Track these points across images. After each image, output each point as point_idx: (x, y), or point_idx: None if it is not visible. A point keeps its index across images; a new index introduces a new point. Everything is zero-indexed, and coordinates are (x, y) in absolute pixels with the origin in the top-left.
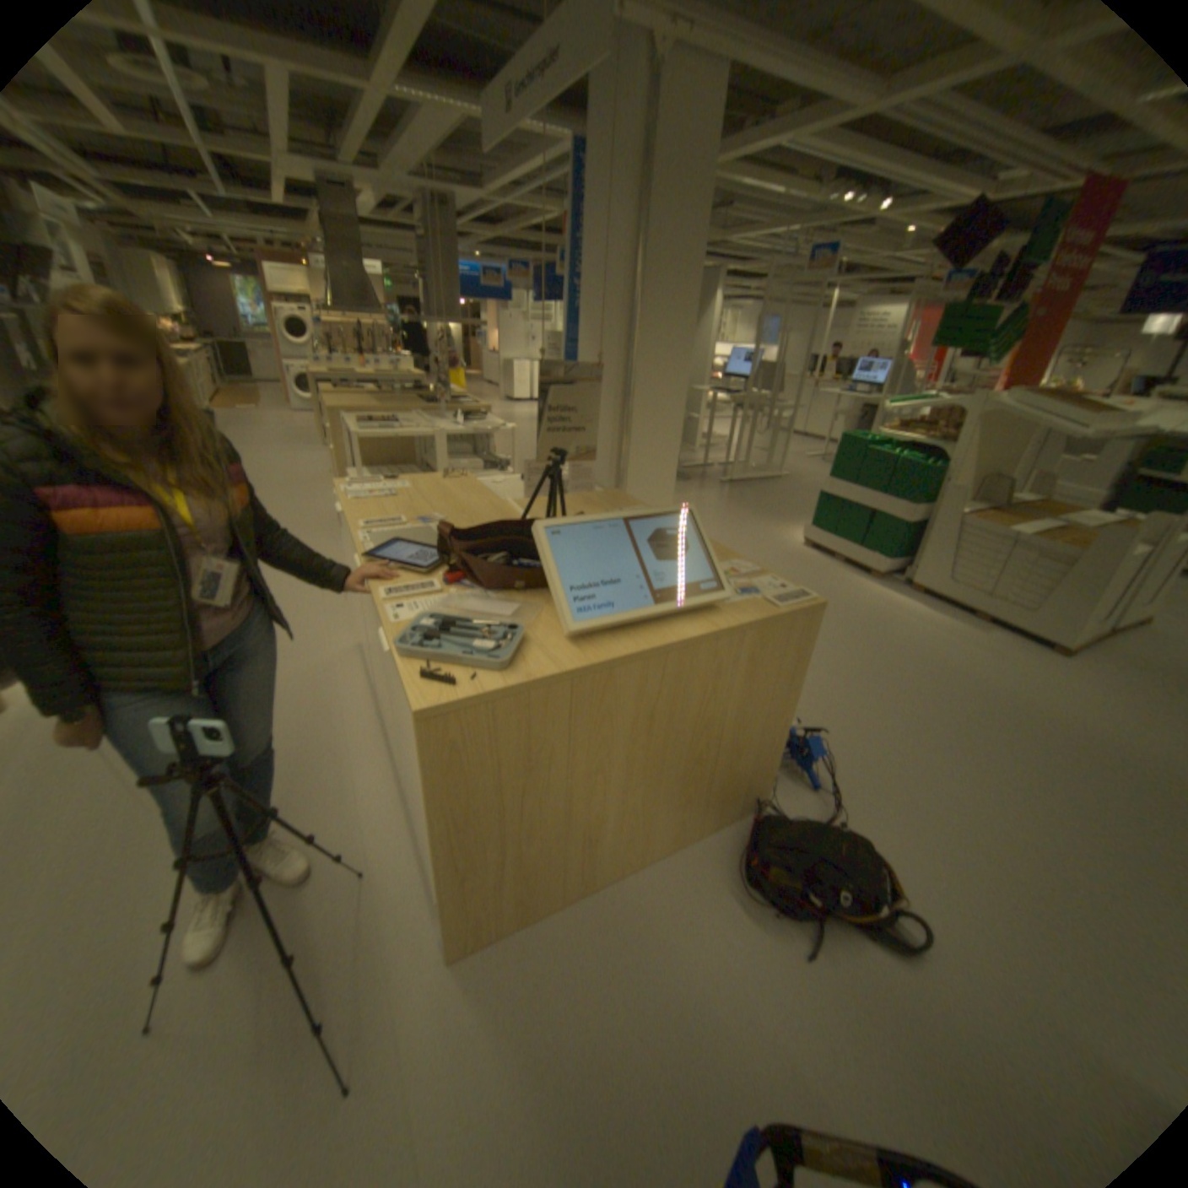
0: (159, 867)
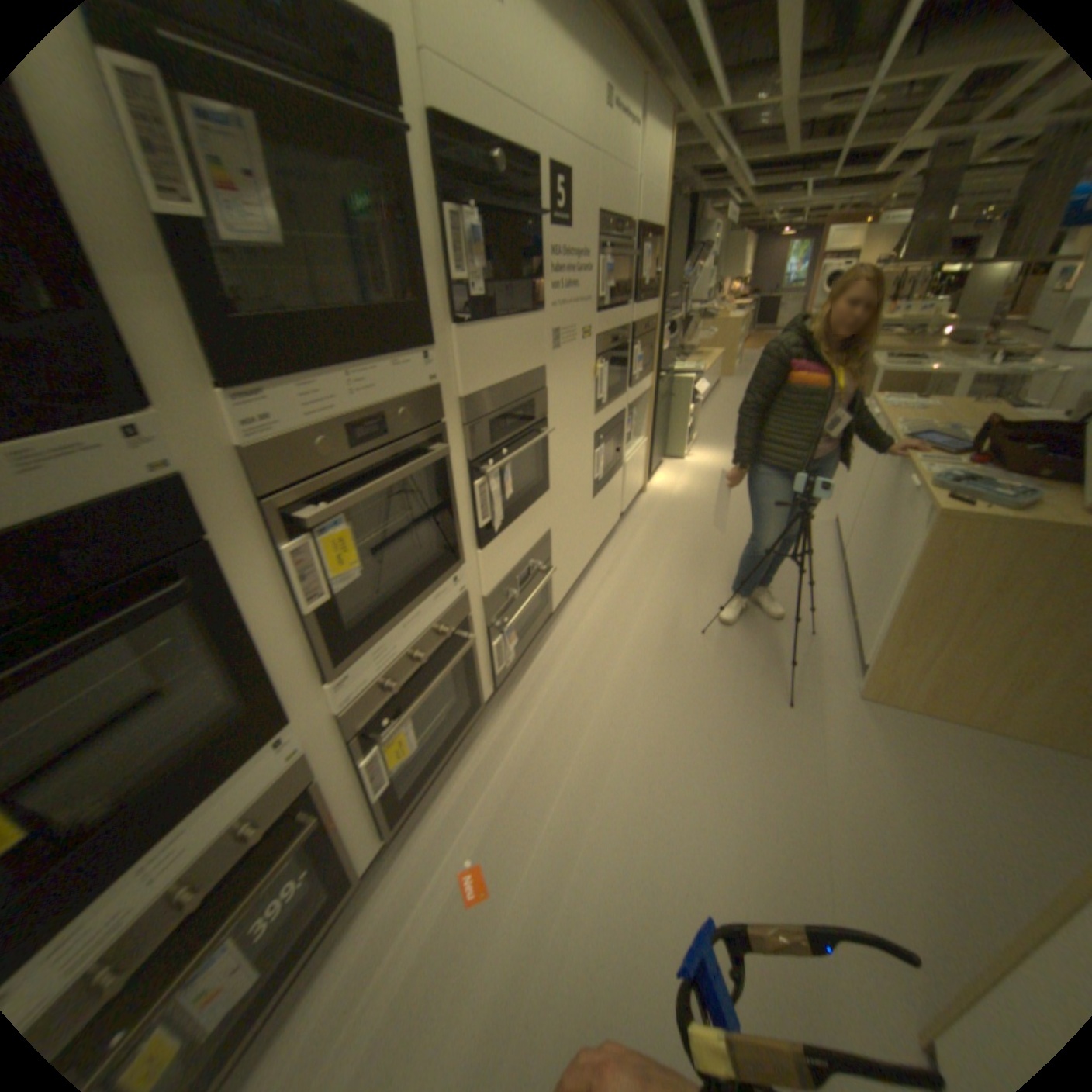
0: (707, 581)
